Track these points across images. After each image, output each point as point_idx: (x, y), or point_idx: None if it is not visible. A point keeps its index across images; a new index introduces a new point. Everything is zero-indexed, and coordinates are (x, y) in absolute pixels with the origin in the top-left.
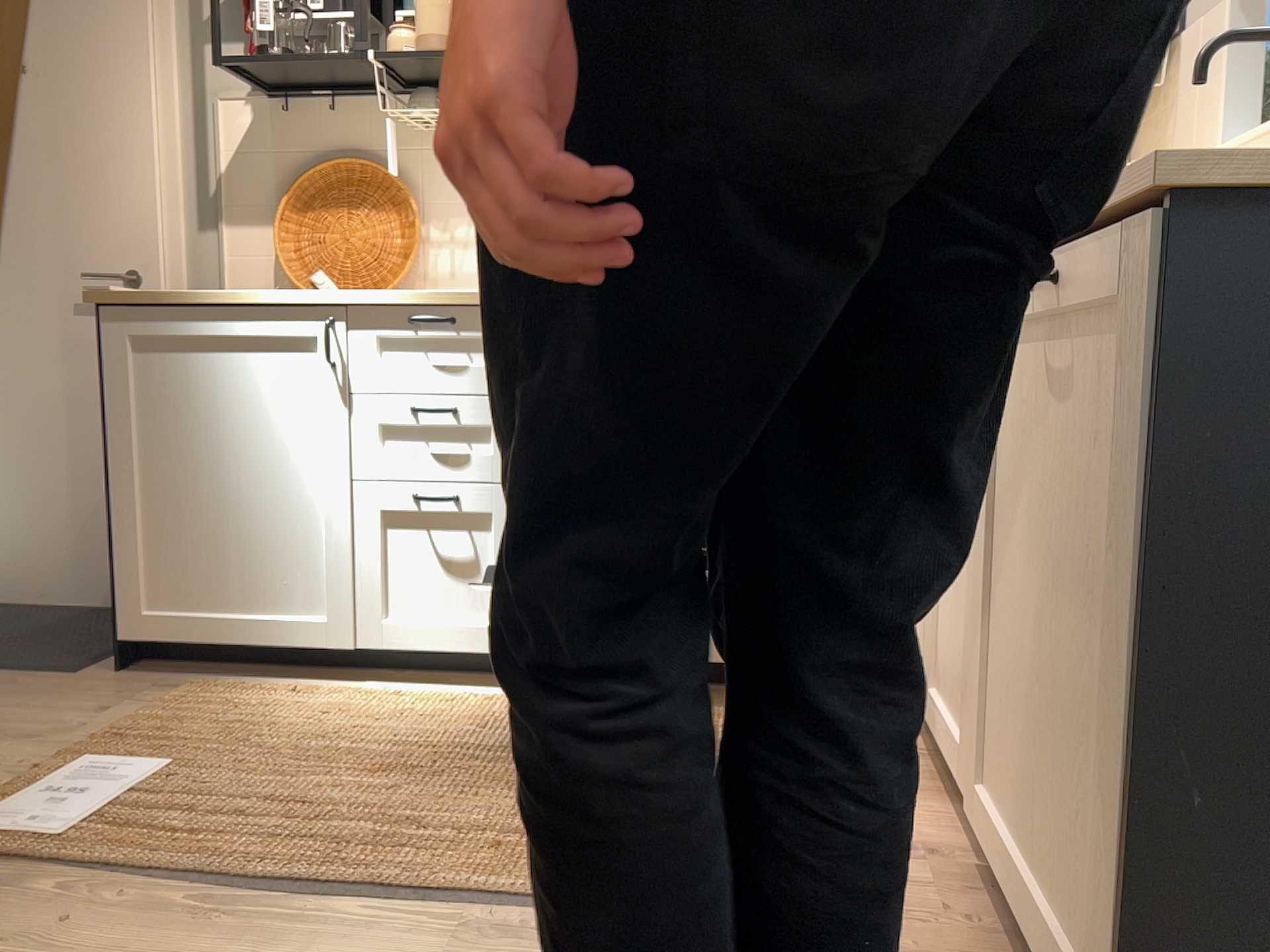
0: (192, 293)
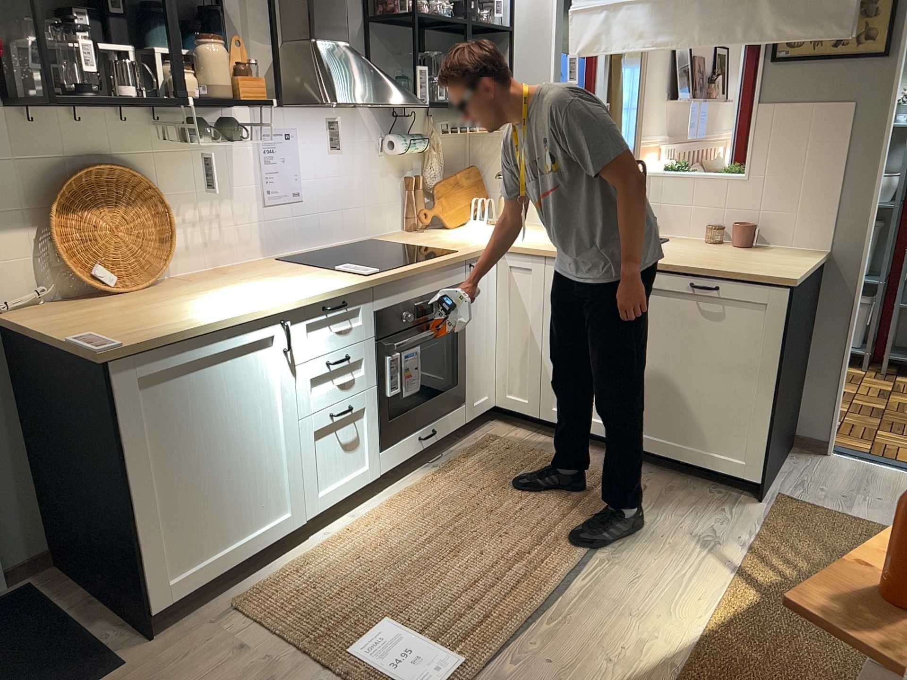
0: (192, 329)
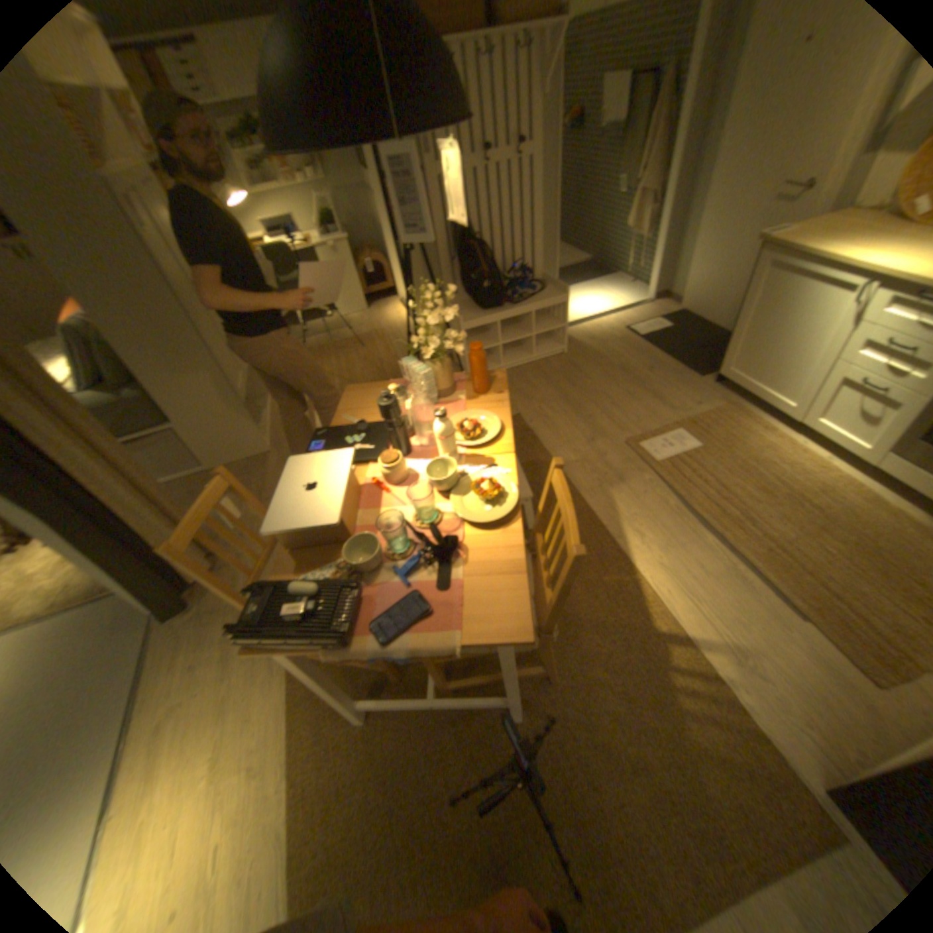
0: (805, 248)
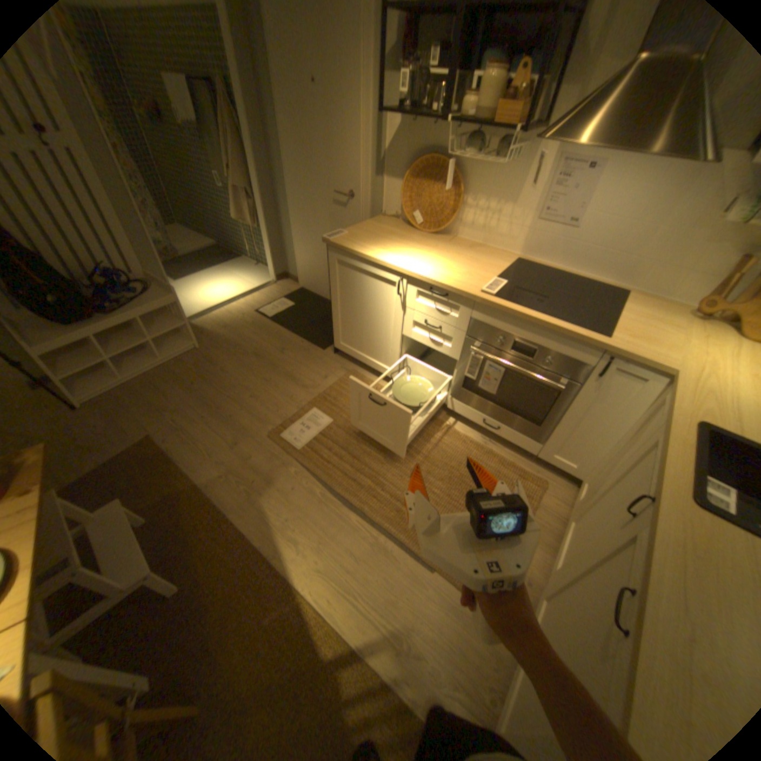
0: (356, 251)
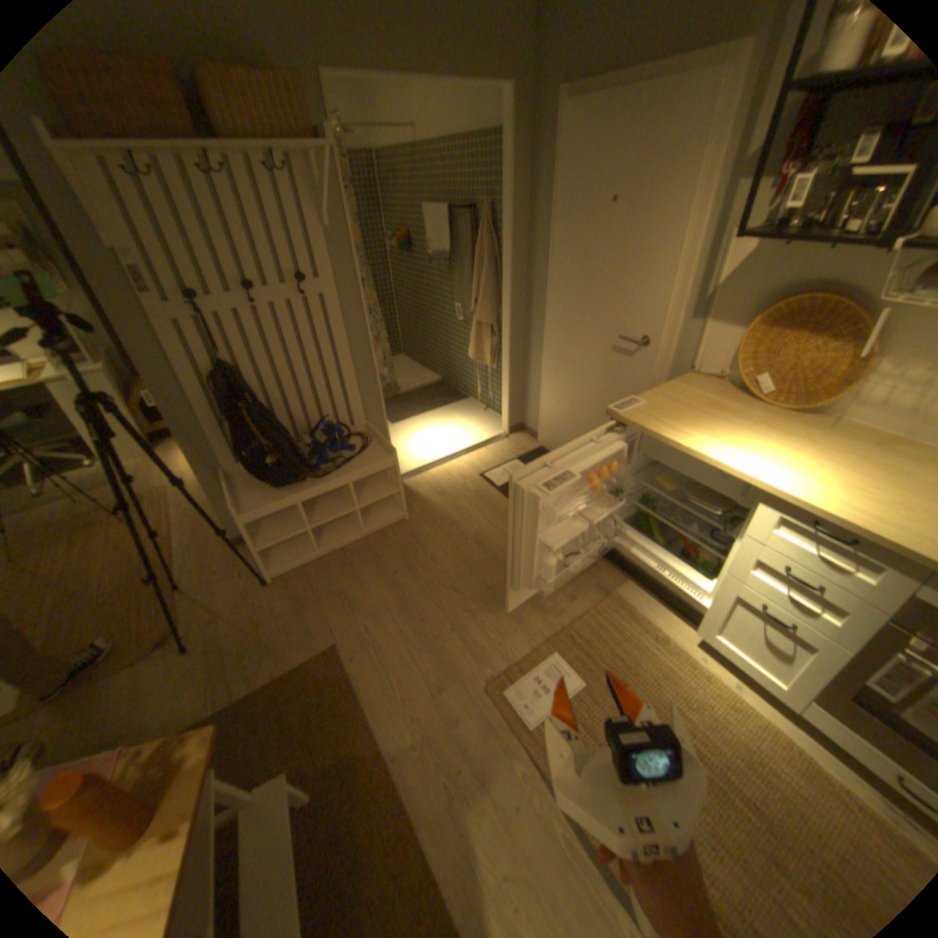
0: (664, 436)
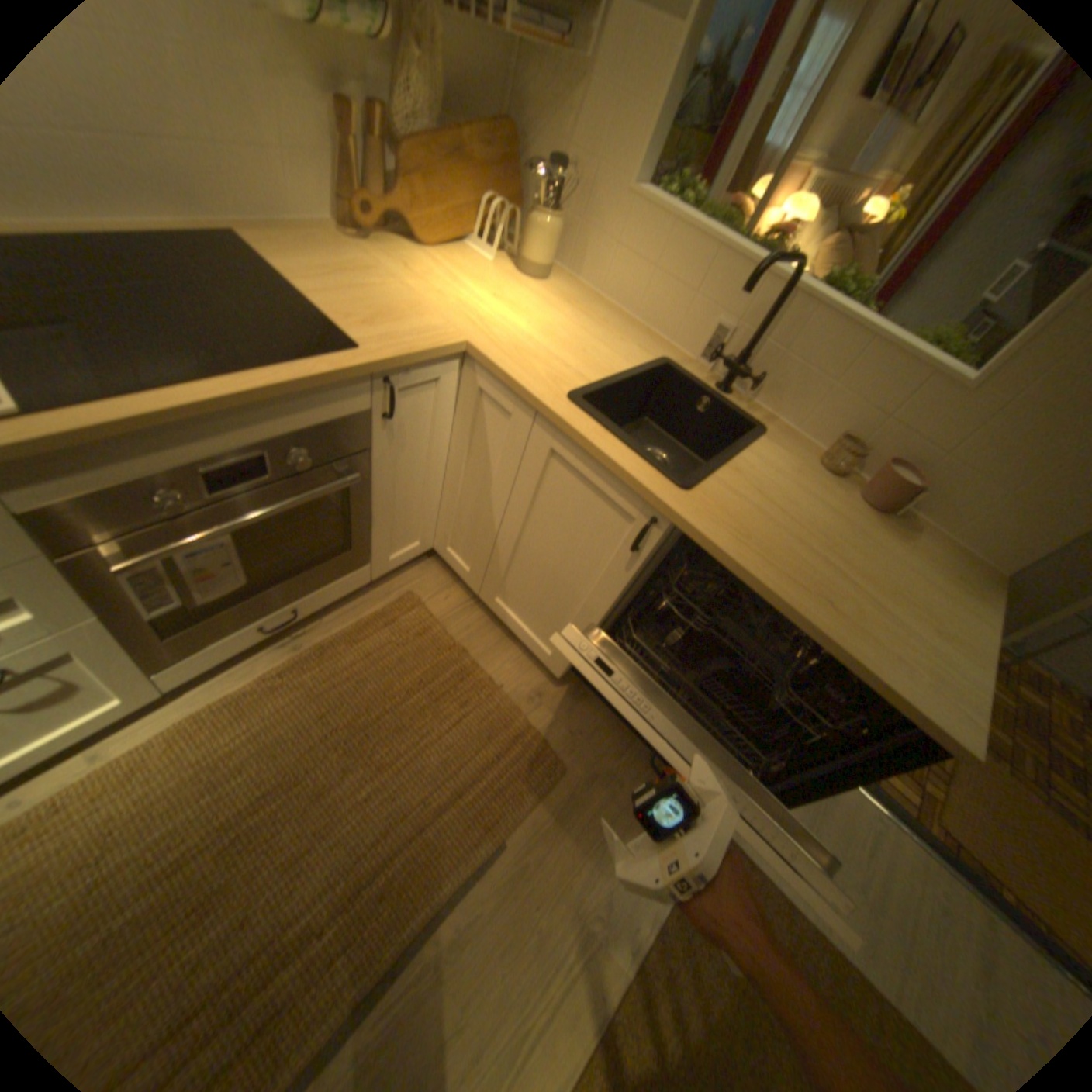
0: None
